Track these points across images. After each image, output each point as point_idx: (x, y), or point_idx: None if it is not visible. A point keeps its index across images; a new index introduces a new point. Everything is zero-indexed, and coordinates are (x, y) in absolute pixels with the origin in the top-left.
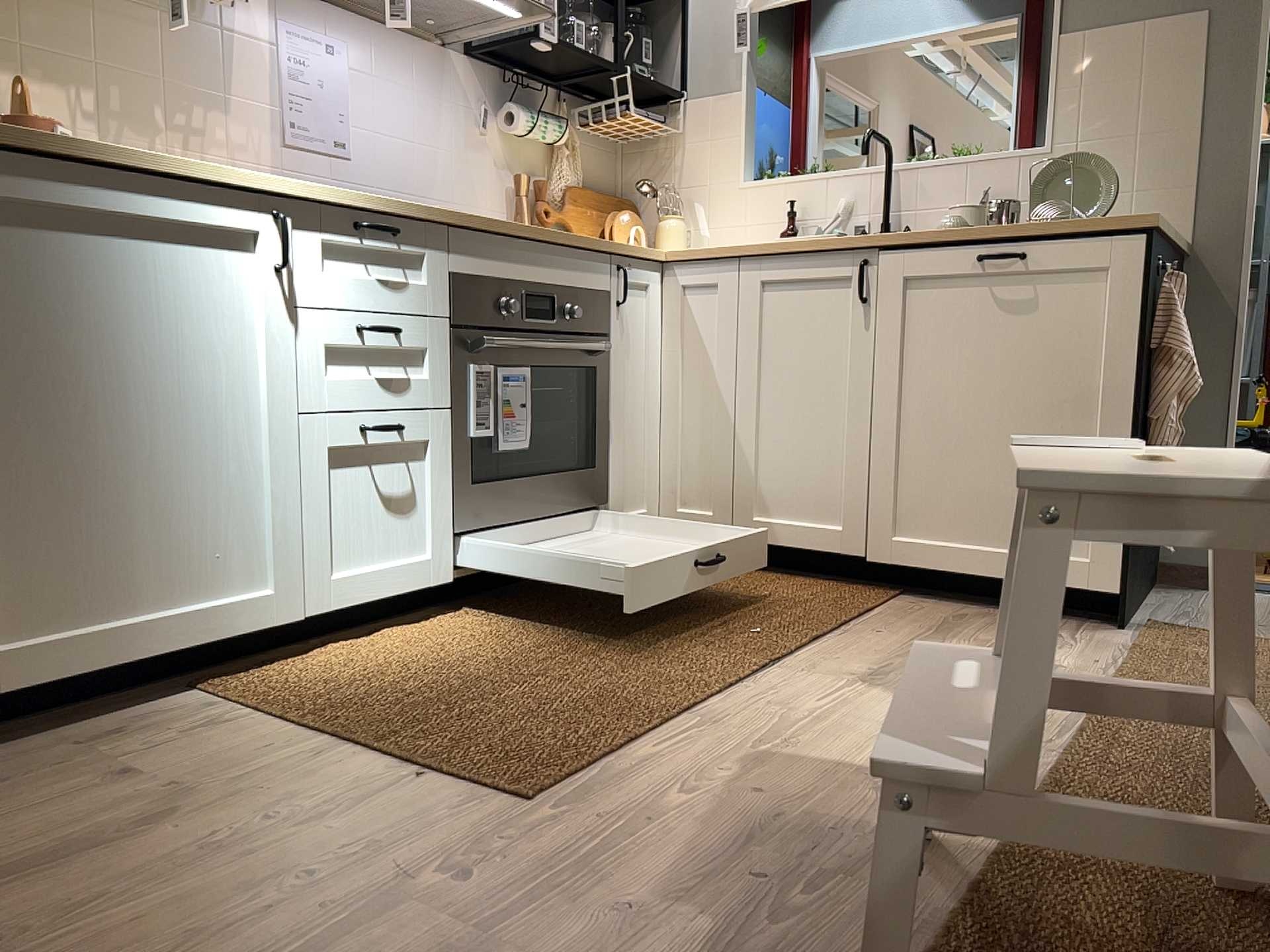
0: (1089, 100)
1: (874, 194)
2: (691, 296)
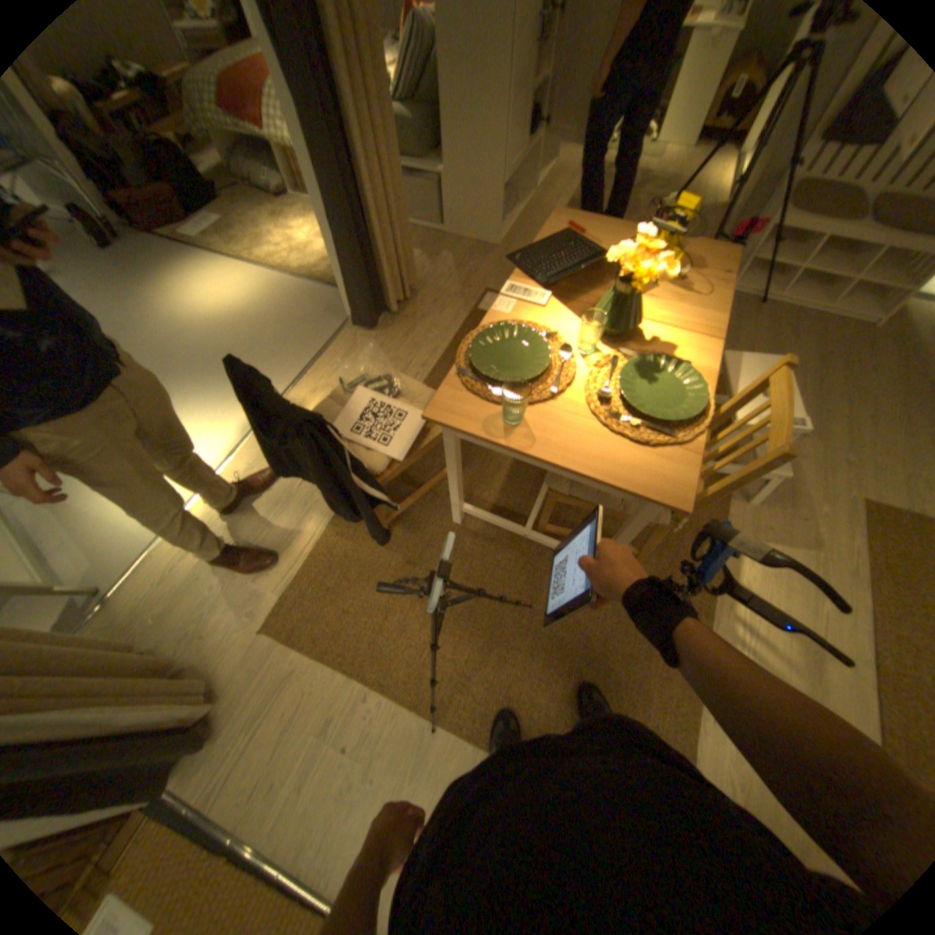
0: None
1: None
2: None
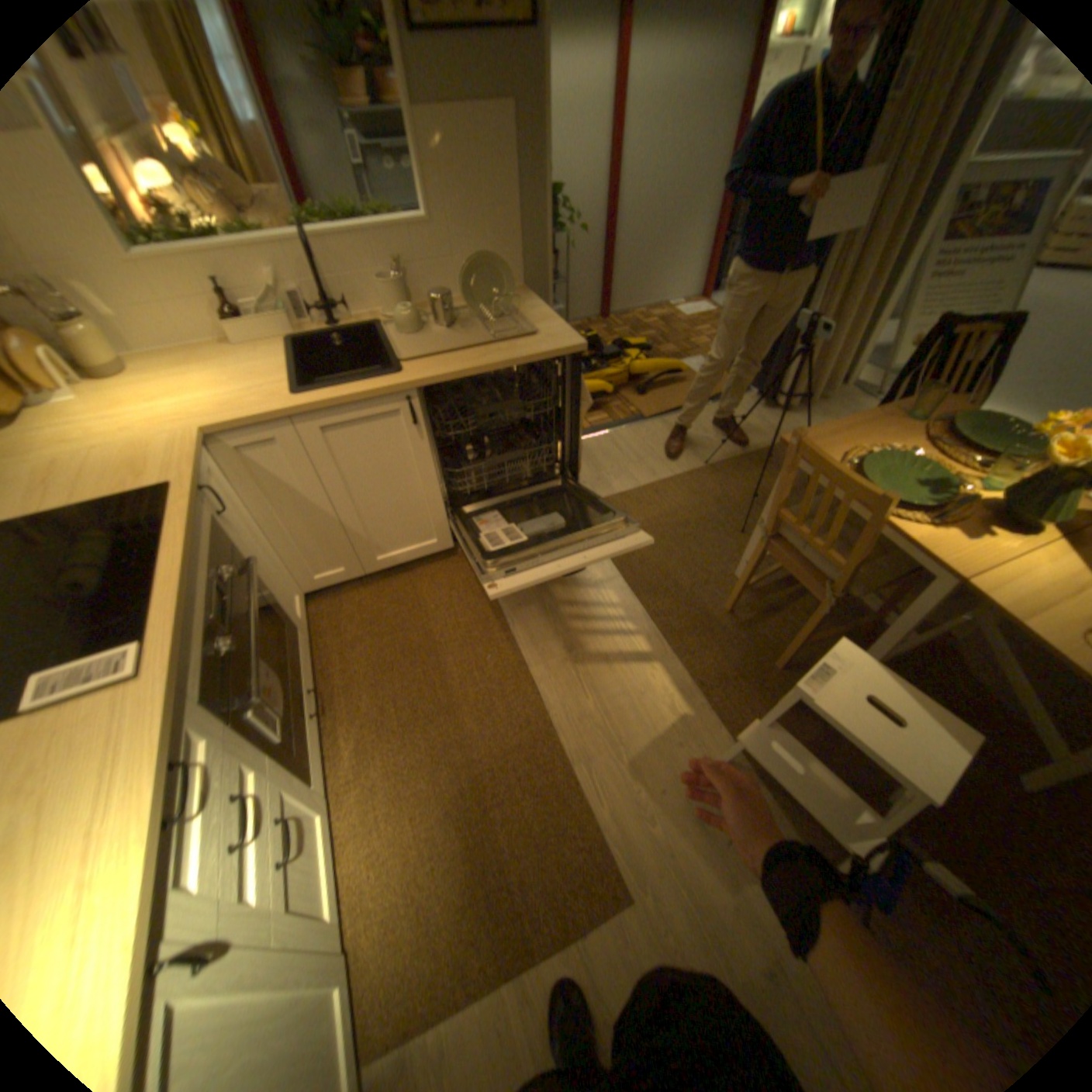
0: (449, 172)
1: (292, 259)
2: (247, 452)
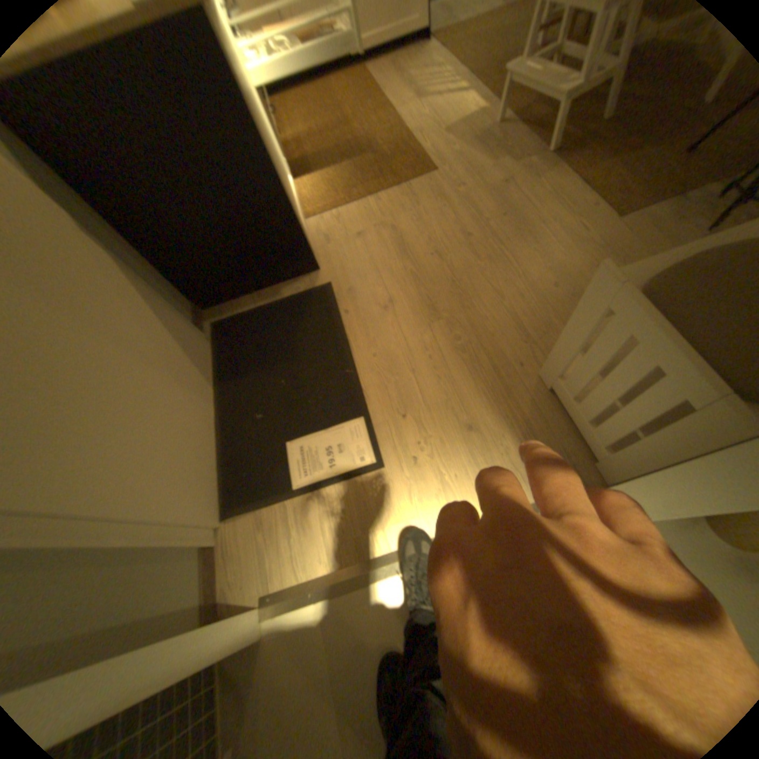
0: None
1: None
2: None
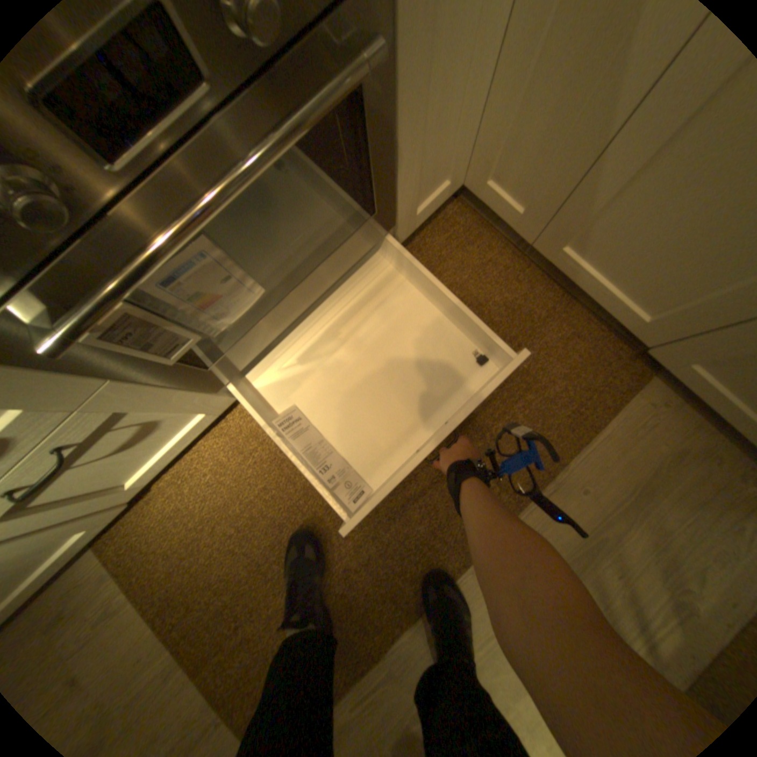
0: None
1: None
2: None
